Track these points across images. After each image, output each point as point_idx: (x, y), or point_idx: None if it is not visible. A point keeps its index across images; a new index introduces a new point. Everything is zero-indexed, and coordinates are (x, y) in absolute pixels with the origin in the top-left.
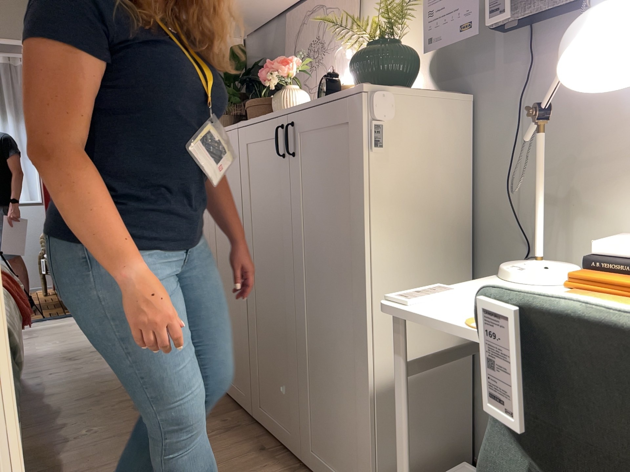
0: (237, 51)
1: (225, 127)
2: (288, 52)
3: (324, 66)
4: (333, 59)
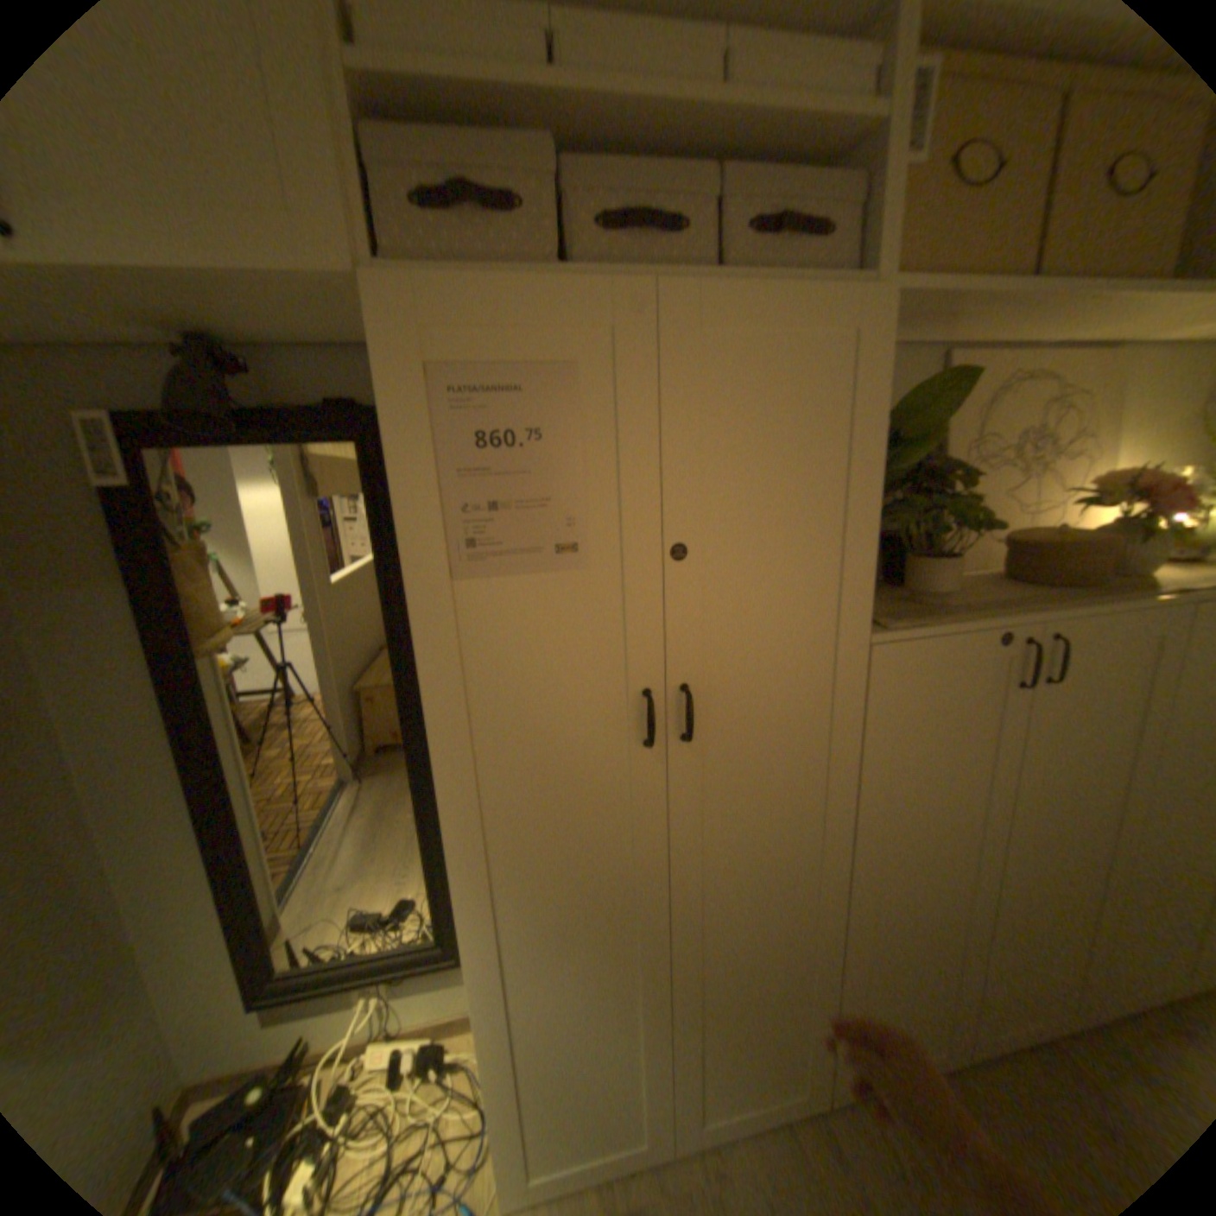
0: (914, 402)
1: (1133, 598)
2: (962, 429)
3: (1059, 475)
4: (1085, 470)
